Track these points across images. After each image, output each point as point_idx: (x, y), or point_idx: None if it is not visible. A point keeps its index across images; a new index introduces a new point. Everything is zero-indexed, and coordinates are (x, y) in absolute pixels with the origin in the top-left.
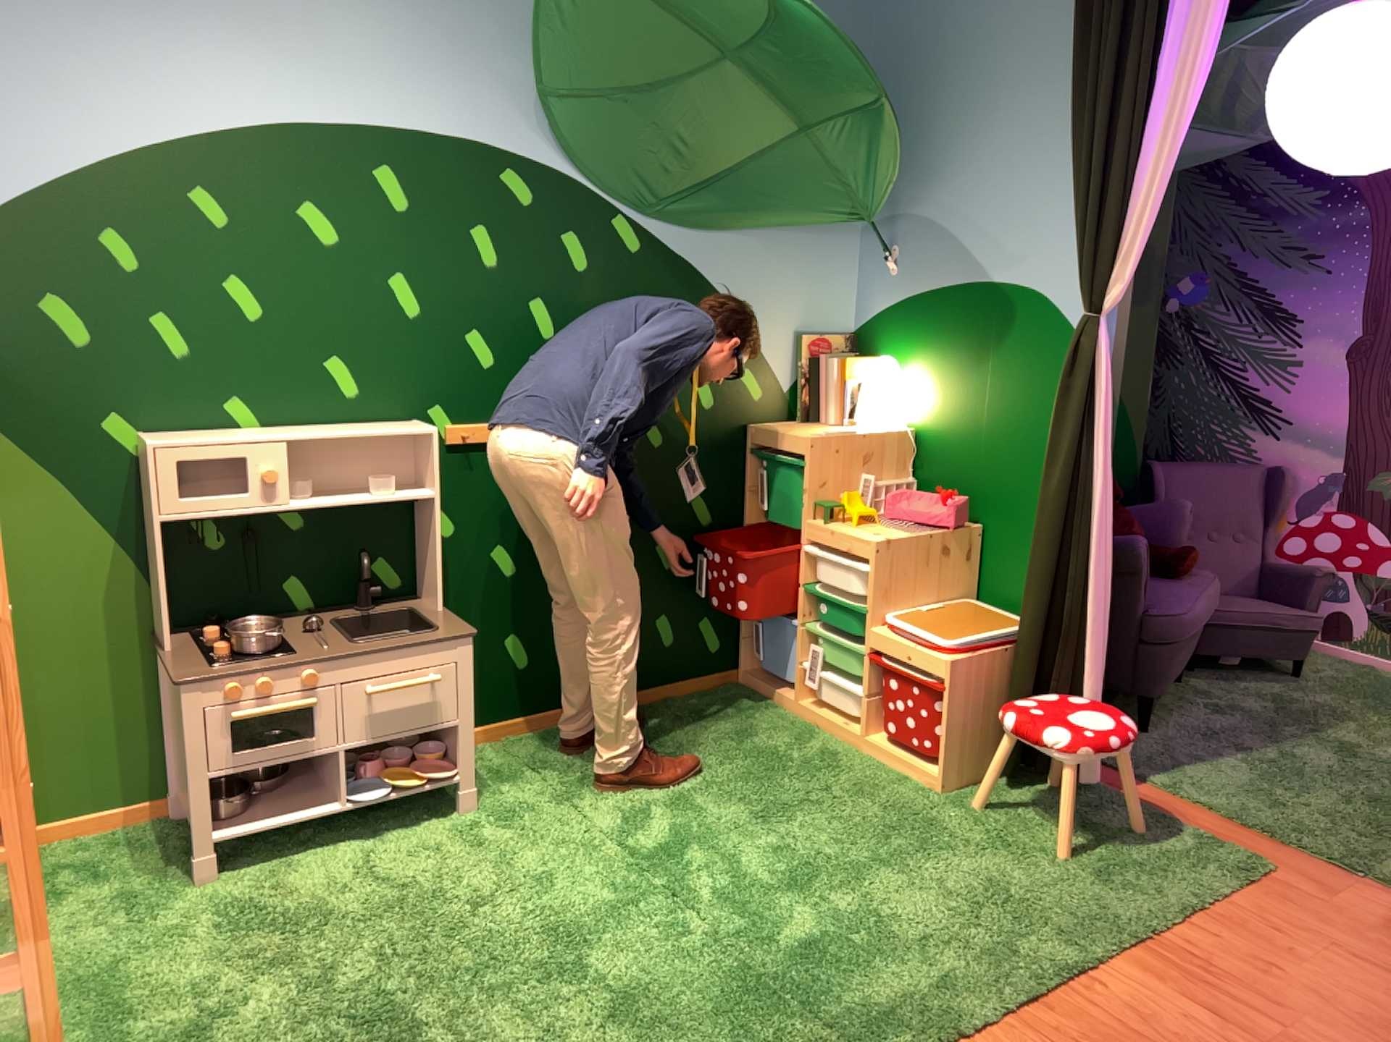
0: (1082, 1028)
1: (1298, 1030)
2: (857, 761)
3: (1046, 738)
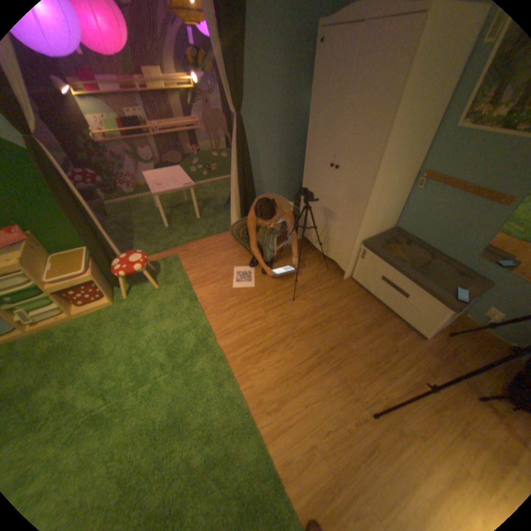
0: (211, 305)
1: (221, 273)
2: (77, 322)
3: (136, 270)
